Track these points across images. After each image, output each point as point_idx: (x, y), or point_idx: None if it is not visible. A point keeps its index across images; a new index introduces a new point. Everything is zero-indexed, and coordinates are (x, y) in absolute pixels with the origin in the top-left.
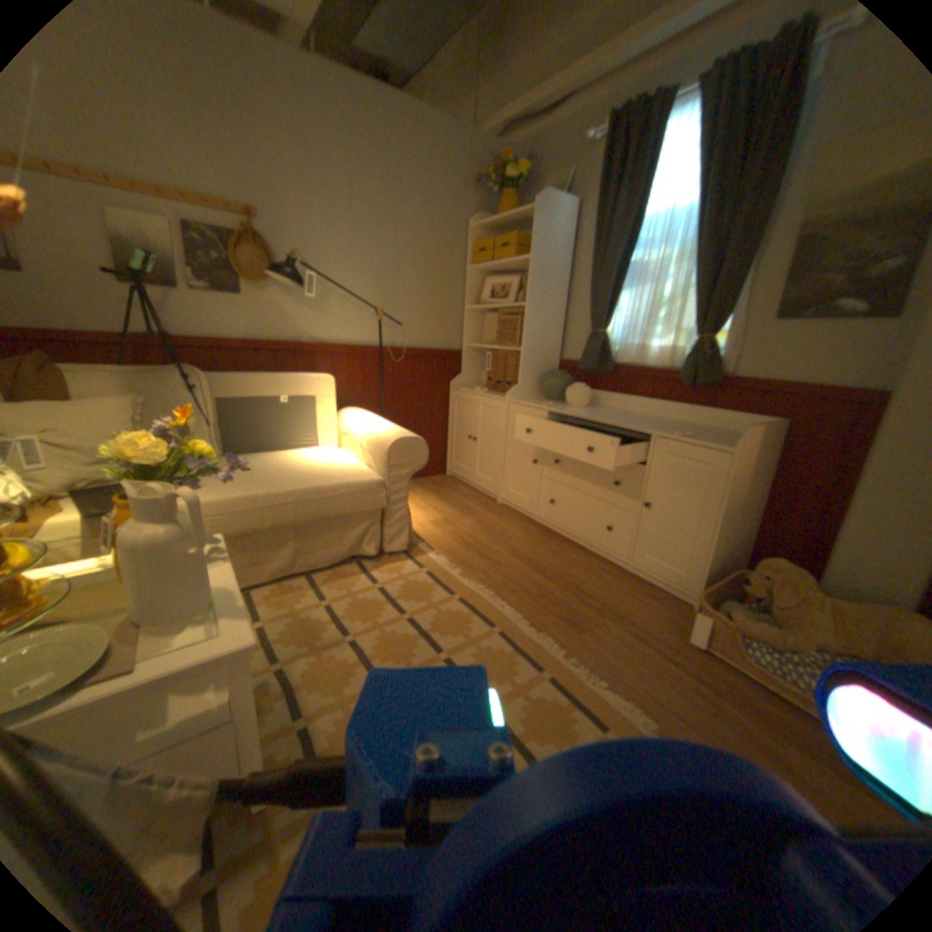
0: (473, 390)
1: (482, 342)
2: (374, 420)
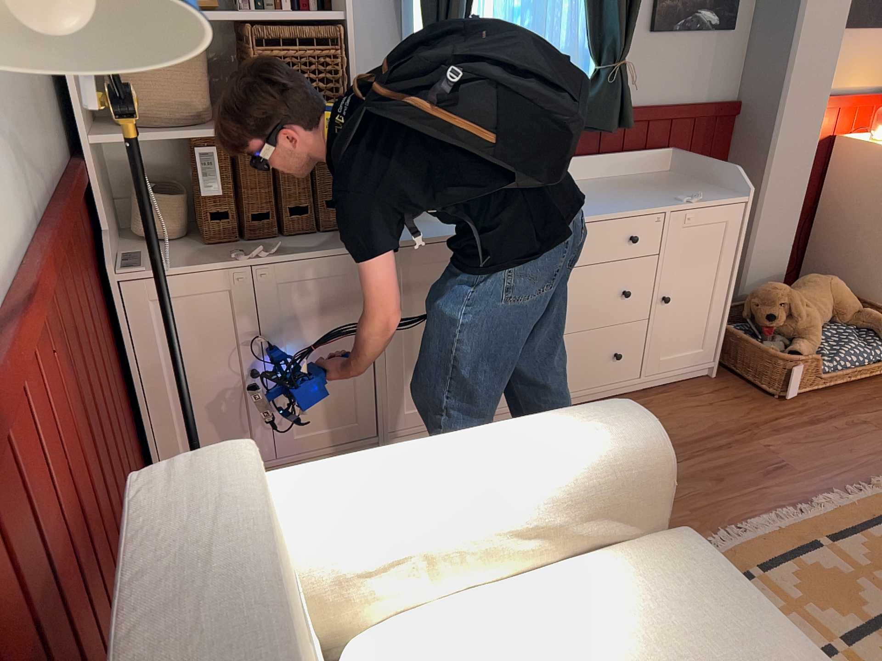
0: (203, 258)
1: (146, 121)
2: (445, 457)
